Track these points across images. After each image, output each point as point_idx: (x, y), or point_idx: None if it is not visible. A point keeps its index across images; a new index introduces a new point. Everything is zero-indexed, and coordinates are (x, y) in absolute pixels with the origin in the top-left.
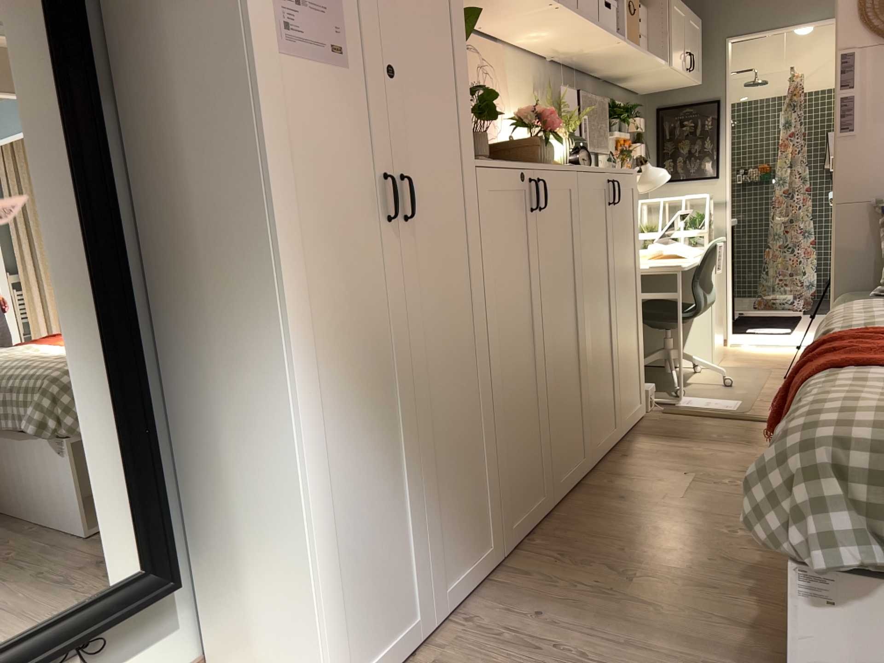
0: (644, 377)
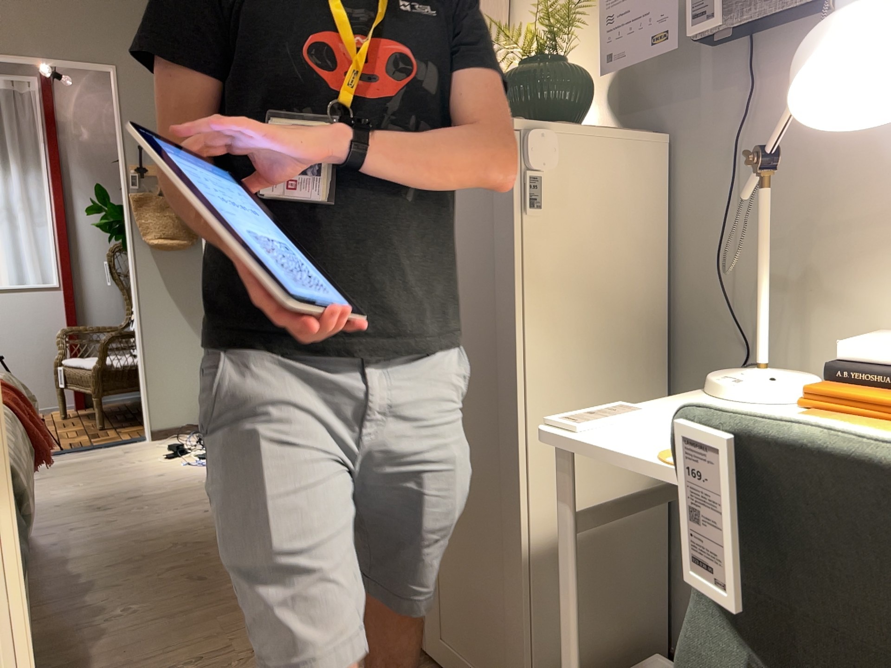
0: (521, 658)
